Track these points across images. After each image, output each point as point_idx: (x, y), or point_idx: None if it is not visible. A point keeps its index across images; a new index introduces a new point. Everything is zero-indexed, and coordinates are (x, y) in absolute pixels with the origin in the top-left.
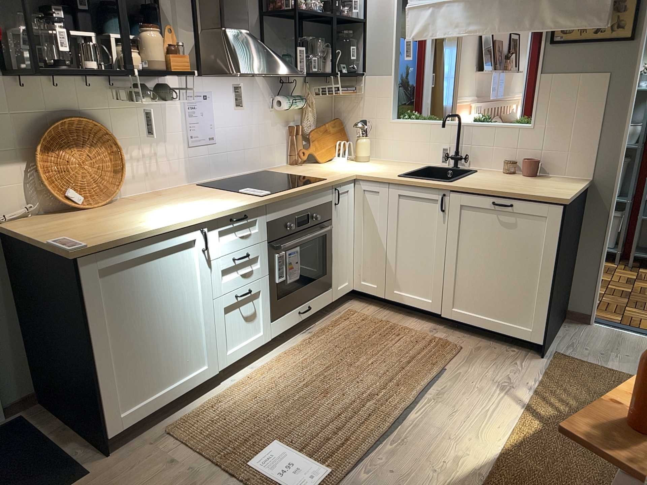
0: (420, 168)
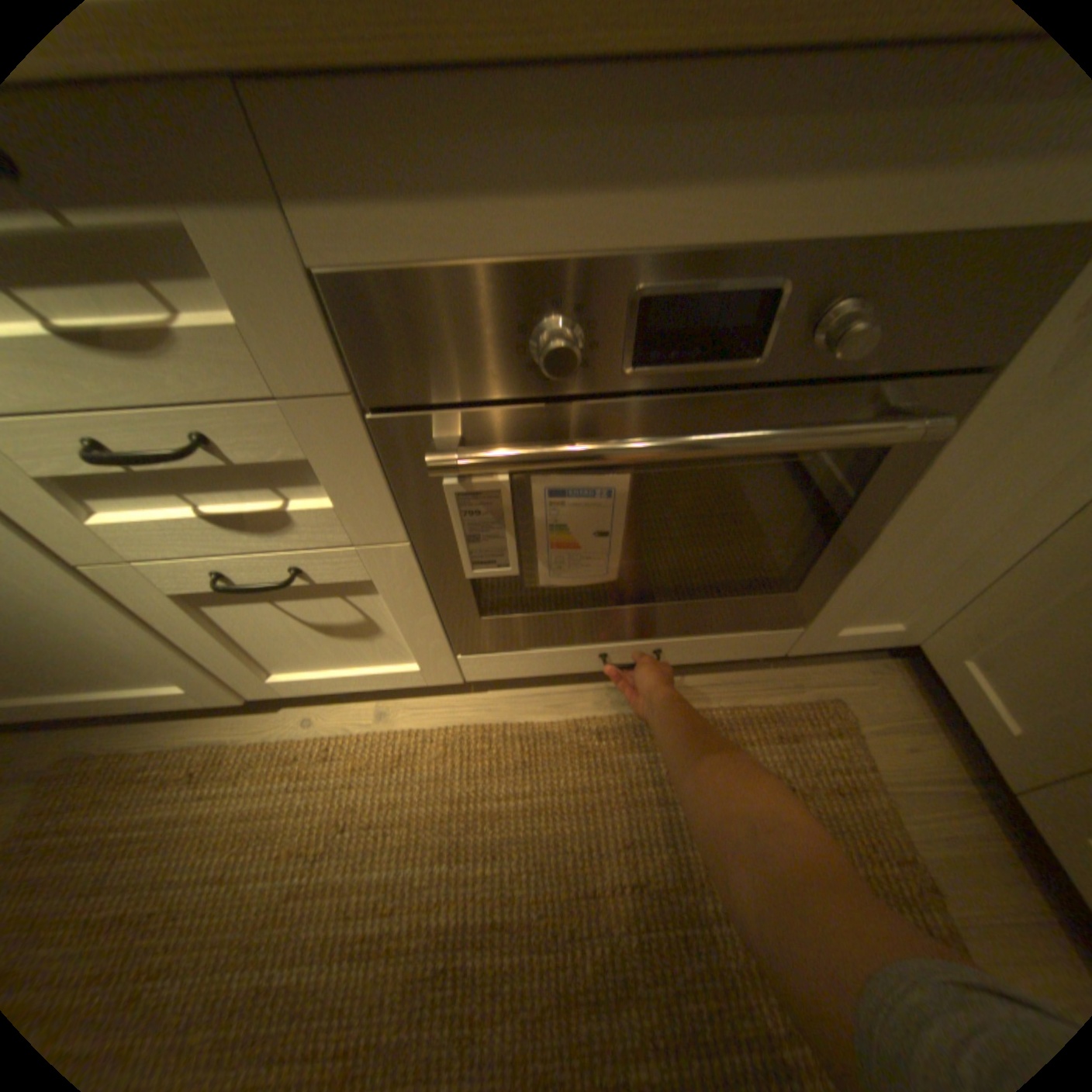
0: None
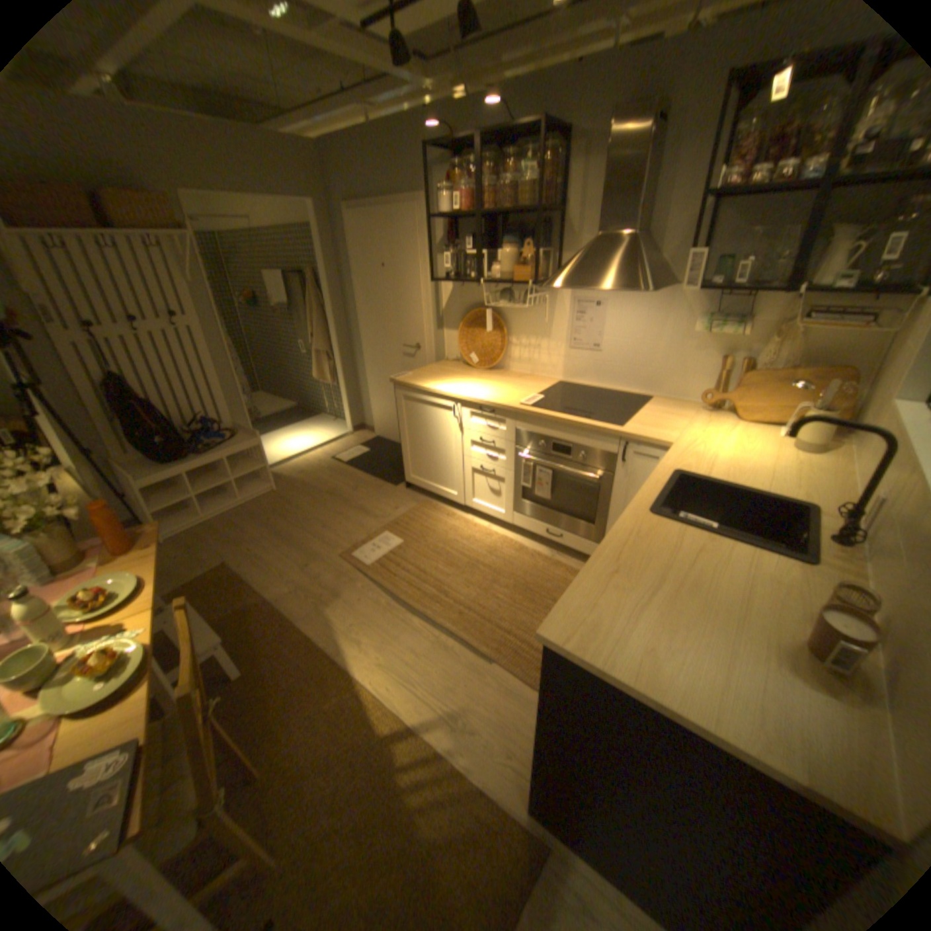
0: (785, 497)
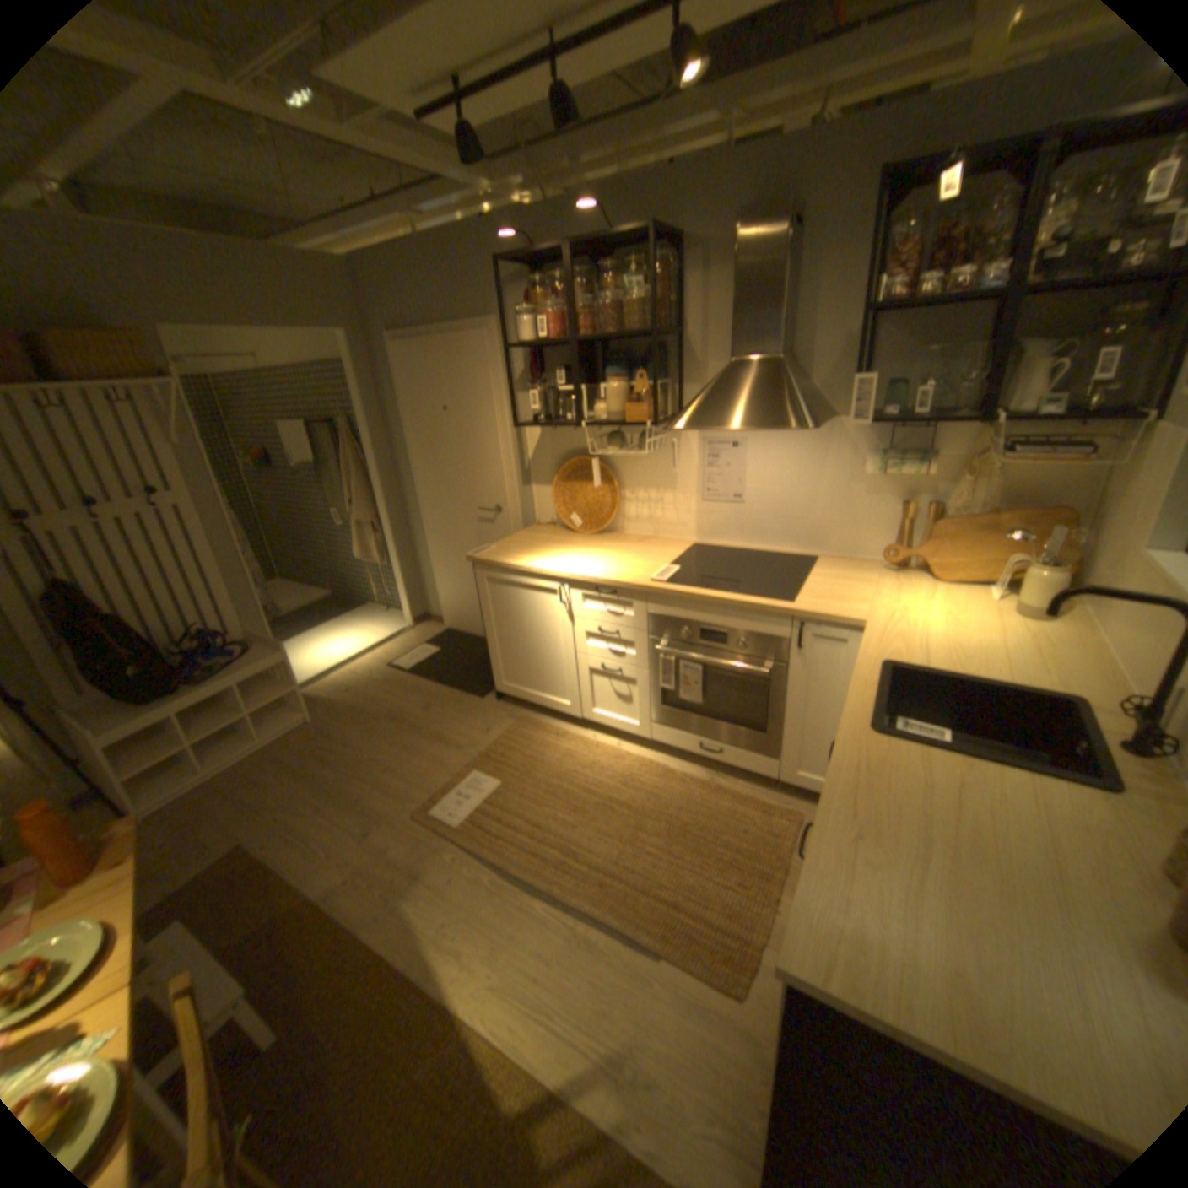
0: (1036, 688)
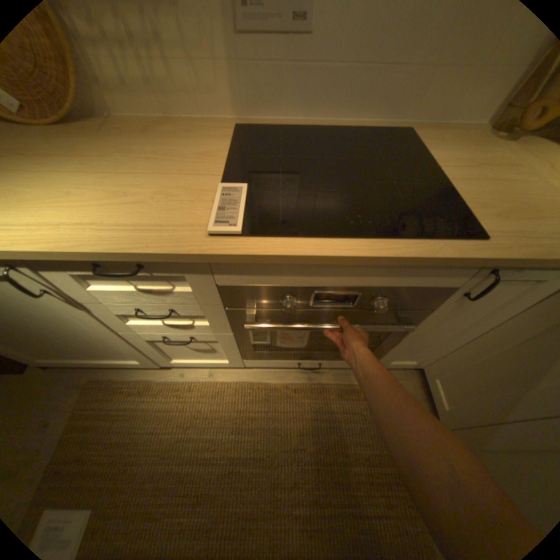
0: None
